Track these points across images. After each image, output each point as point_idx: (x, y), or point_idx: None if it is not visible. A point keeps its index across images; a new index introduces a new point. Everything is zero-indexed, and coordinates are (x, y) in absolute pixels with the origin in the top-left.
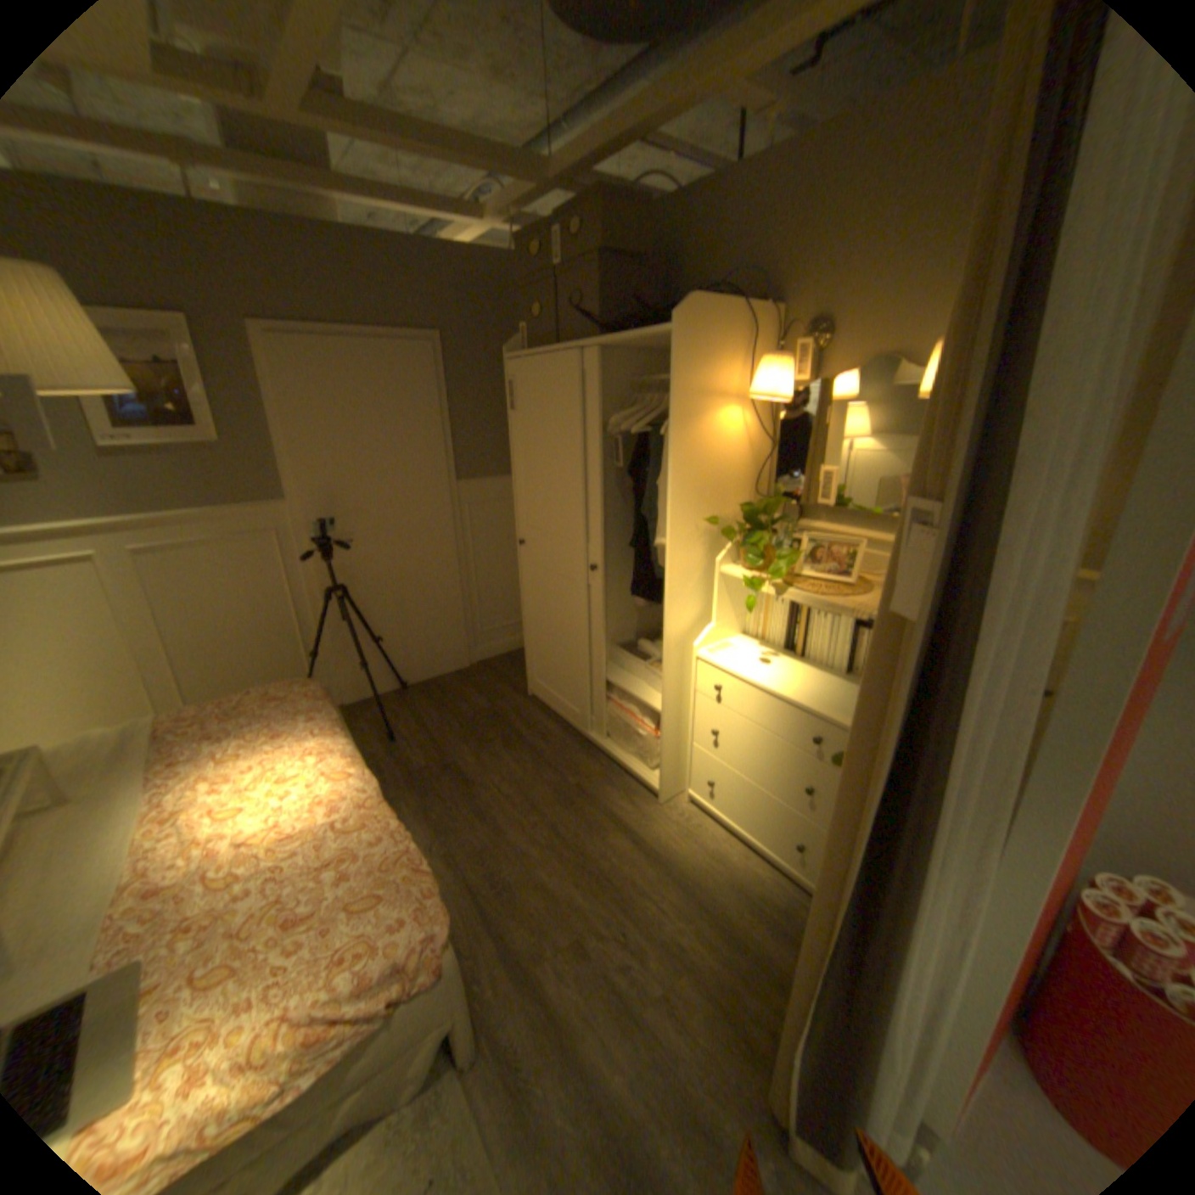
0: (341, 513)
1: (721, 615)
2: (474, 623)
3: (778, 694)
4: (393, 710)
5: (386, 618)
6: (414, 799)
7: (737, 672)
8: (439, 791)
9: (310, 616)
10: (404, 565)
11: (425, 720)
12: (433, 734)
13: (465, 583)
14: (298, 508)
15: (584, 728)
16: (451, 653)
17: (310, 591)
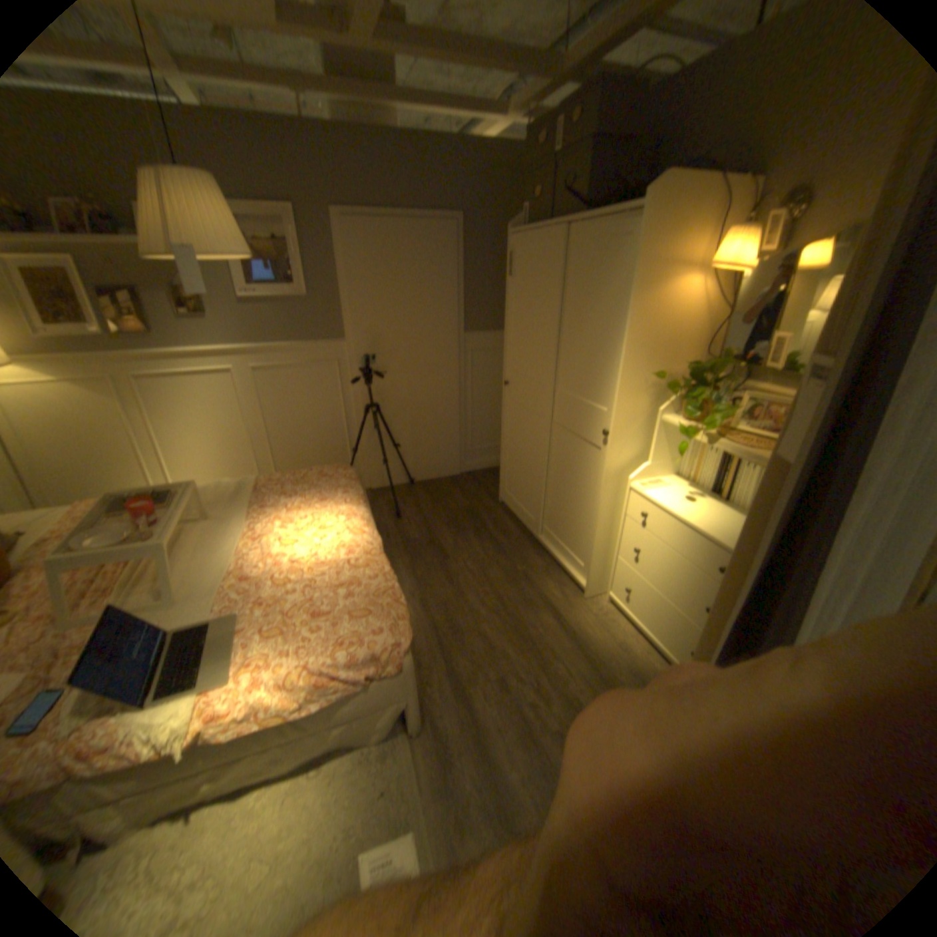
0: (380, 351)
1: (660, 456)
2: (466, 442)
3: (695, 526)
4: (403, 495)
5: (404, 430)
6: (407, 558)
7: (663, 503)
8: (425, 556)
9: (354, 422)
10: (420, 393)
11: (423, 506)
12: (427, 517)
13: (462, 411)
14: (353, 345)
15: (536, 530)
16: (447, 462)
17: (356, 404)
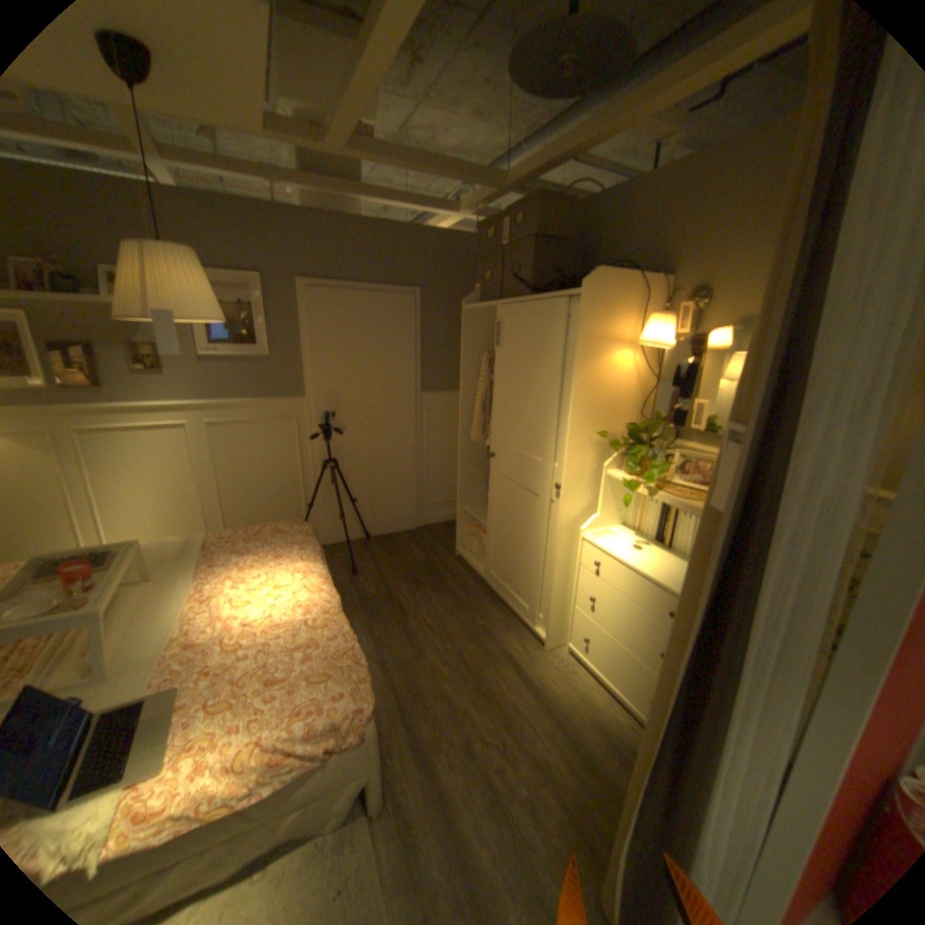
0: (339, 409)
1: (606, 508)
2: (422, 497)
3: (643, 573)
4: (358, 552)
5: (360, 485)
6: (363, 617)
7: (613, 553)
8: (382, 615)
9: (310, 478)
10: (378, 449)
11: (379, 563)
12: (383, 573)
13: (418, 466)
14: (312, 403)
15: (493, 584)
16: (403, 517)
17: (313, 461)
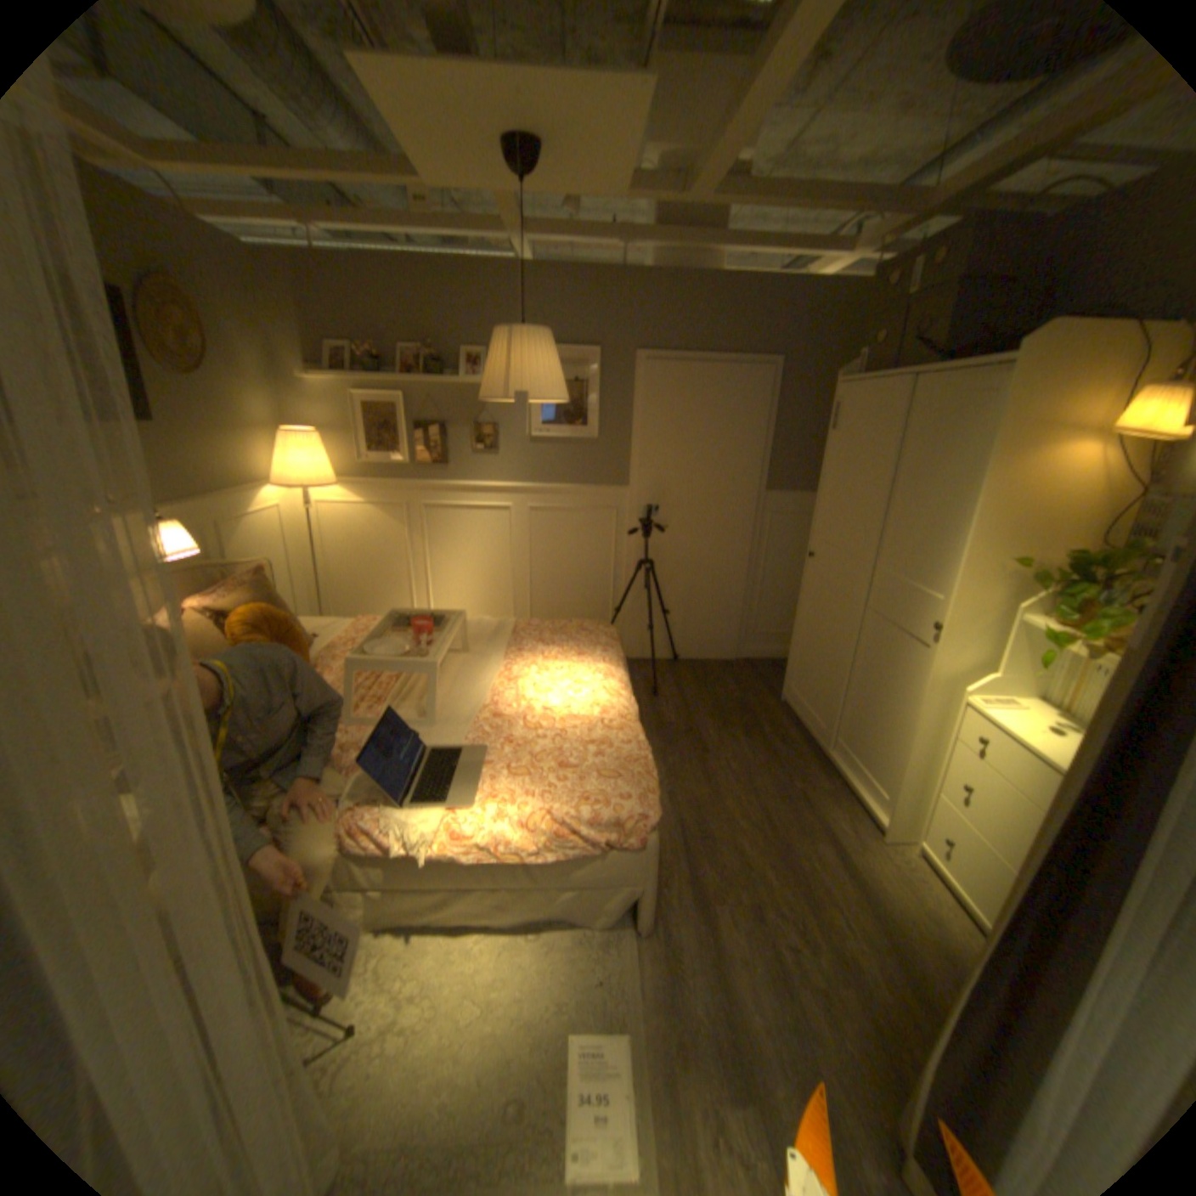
0: (664, 504)
1: (1018, 671)
2: (749, 622)
3: (1058, 767)
4: (662, 673)
5: (676, 596)
6: (659, 743)
7: (1013, 731)
8: (679, 746)
9: (622, 580)
10: (702, 556)
11: (684, 690)
12: (688, 702)
13: (749, 584)
14: (635, 495)
15: (826, 745)
16: (721, 643)
17: (627, 560)
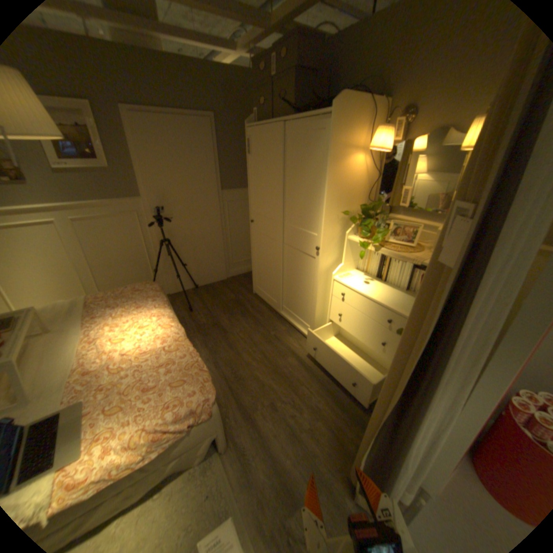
0: (166, 204)
1: (347, 259)
2: (229, 259)
3: (372, 298)
4: (191, 297)
5: (188, 255)
6: (200, 338)
7: (353, 287)
8: (212, 335)
9: (153, 253)
10: (196, 230)
11: (206, 303)
12: (209, 309)
13: (224, 240)
14: (146, 201)
15: (278, 309)
16: (218, 273)
17: (153, 241)
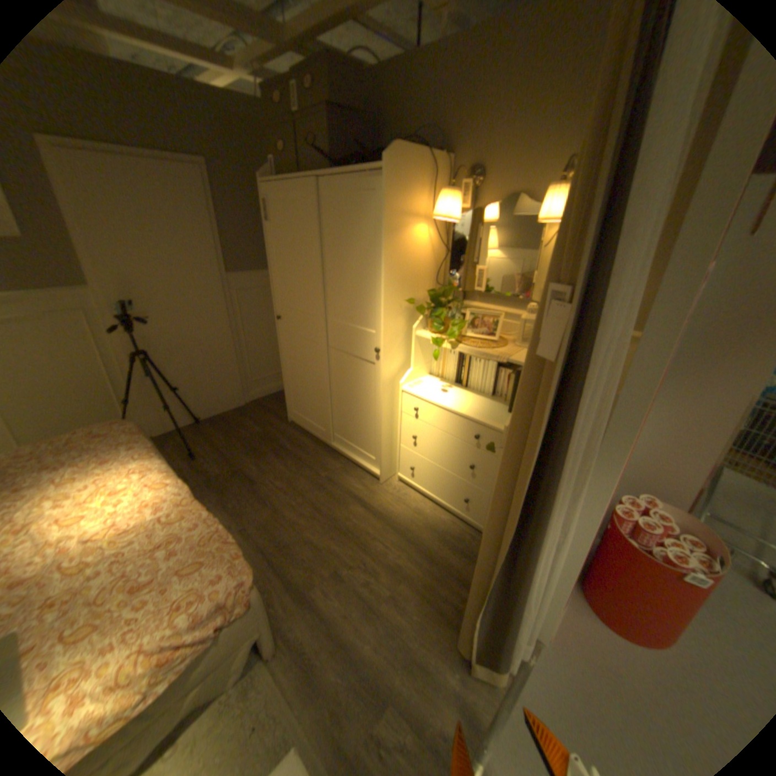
0: (135, 298)
1: (416, 363)
2: (245, 376)
3: (453, 411)
4: (190, 438)
5: (178, 374)
6: (213, 497)
7: (428, 398)
8: (231, 490)
9: (117, 375)
10: (190, 336)
11: (215, 444)
12: (223, 453)
13: (236, 348)
14: (98, 293)
15: (328, 440)
16: (230, 397)
17: (115, 356)
